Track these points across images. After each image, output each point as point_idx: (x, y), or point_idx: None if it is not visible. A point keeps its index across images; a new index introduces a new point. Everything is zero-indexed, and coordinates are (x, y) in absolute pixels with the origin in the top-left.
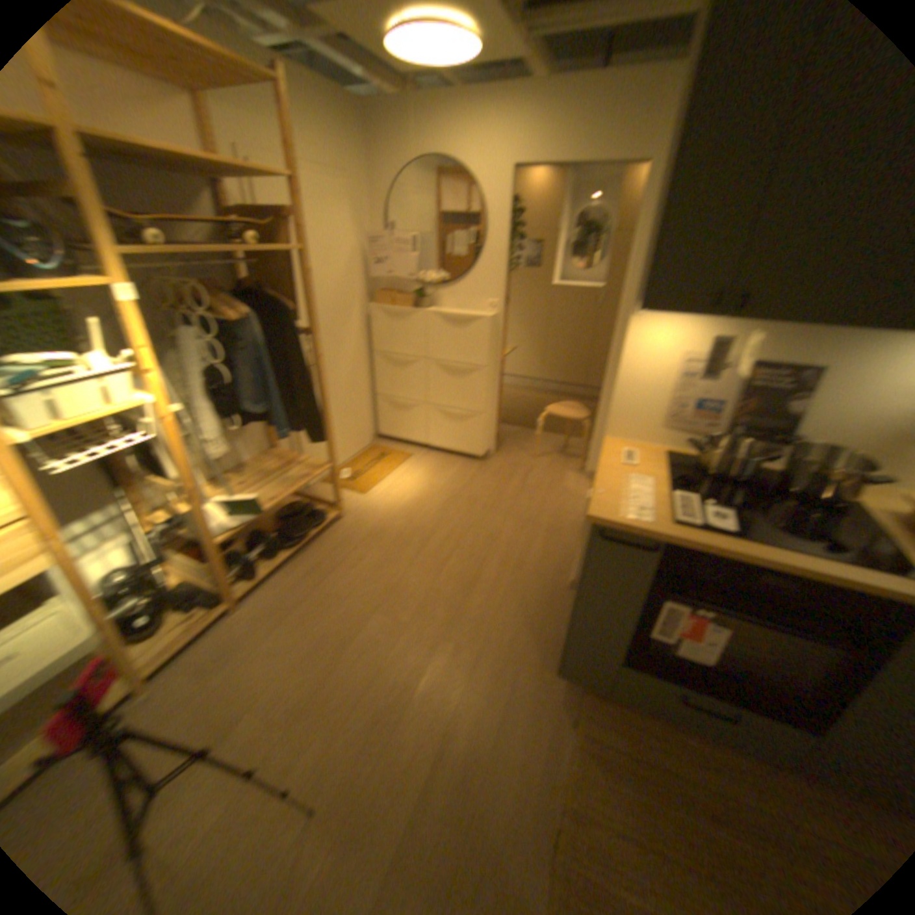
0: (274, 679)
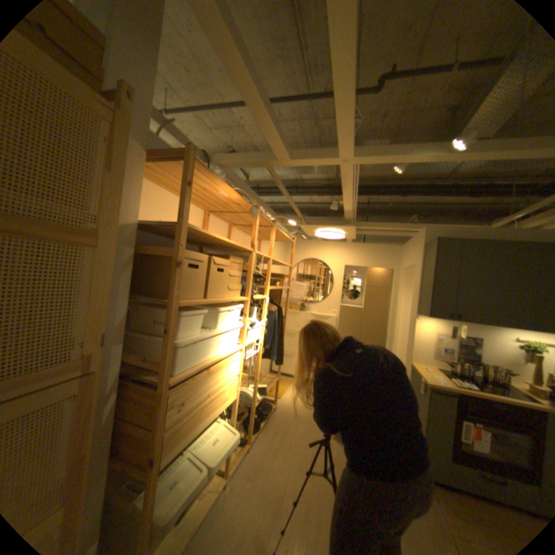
0: (288, 481)
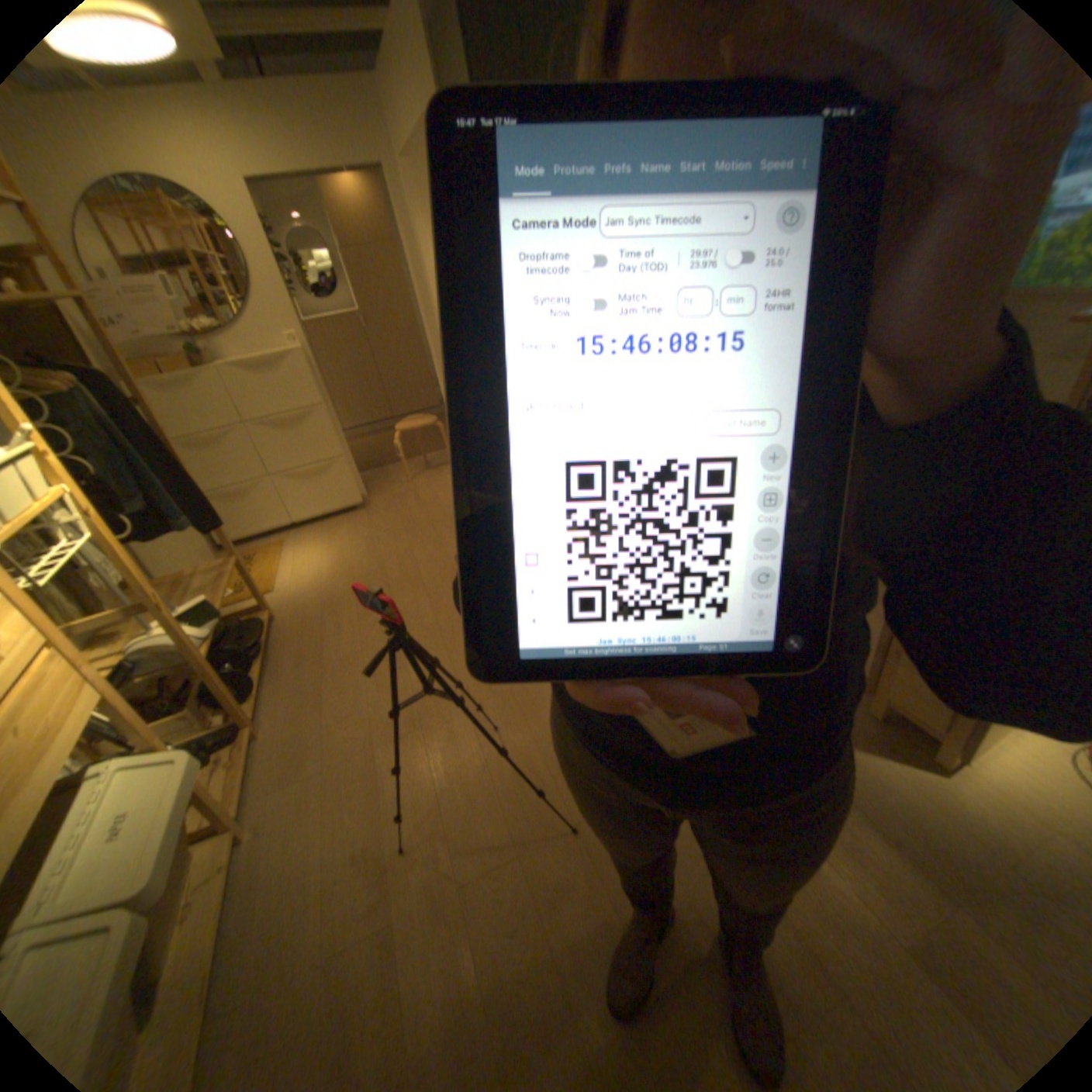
0: (367, 722)
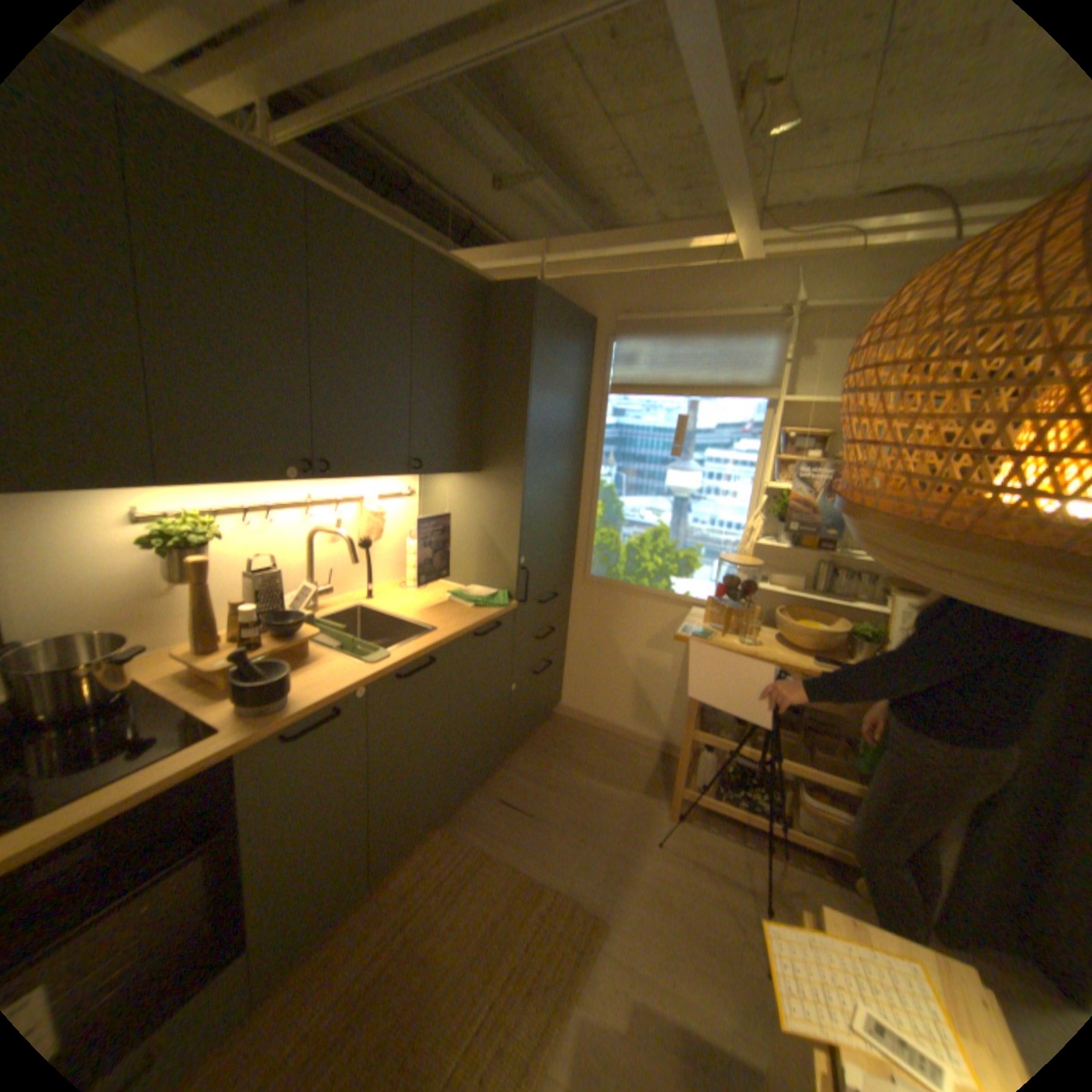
0: None
